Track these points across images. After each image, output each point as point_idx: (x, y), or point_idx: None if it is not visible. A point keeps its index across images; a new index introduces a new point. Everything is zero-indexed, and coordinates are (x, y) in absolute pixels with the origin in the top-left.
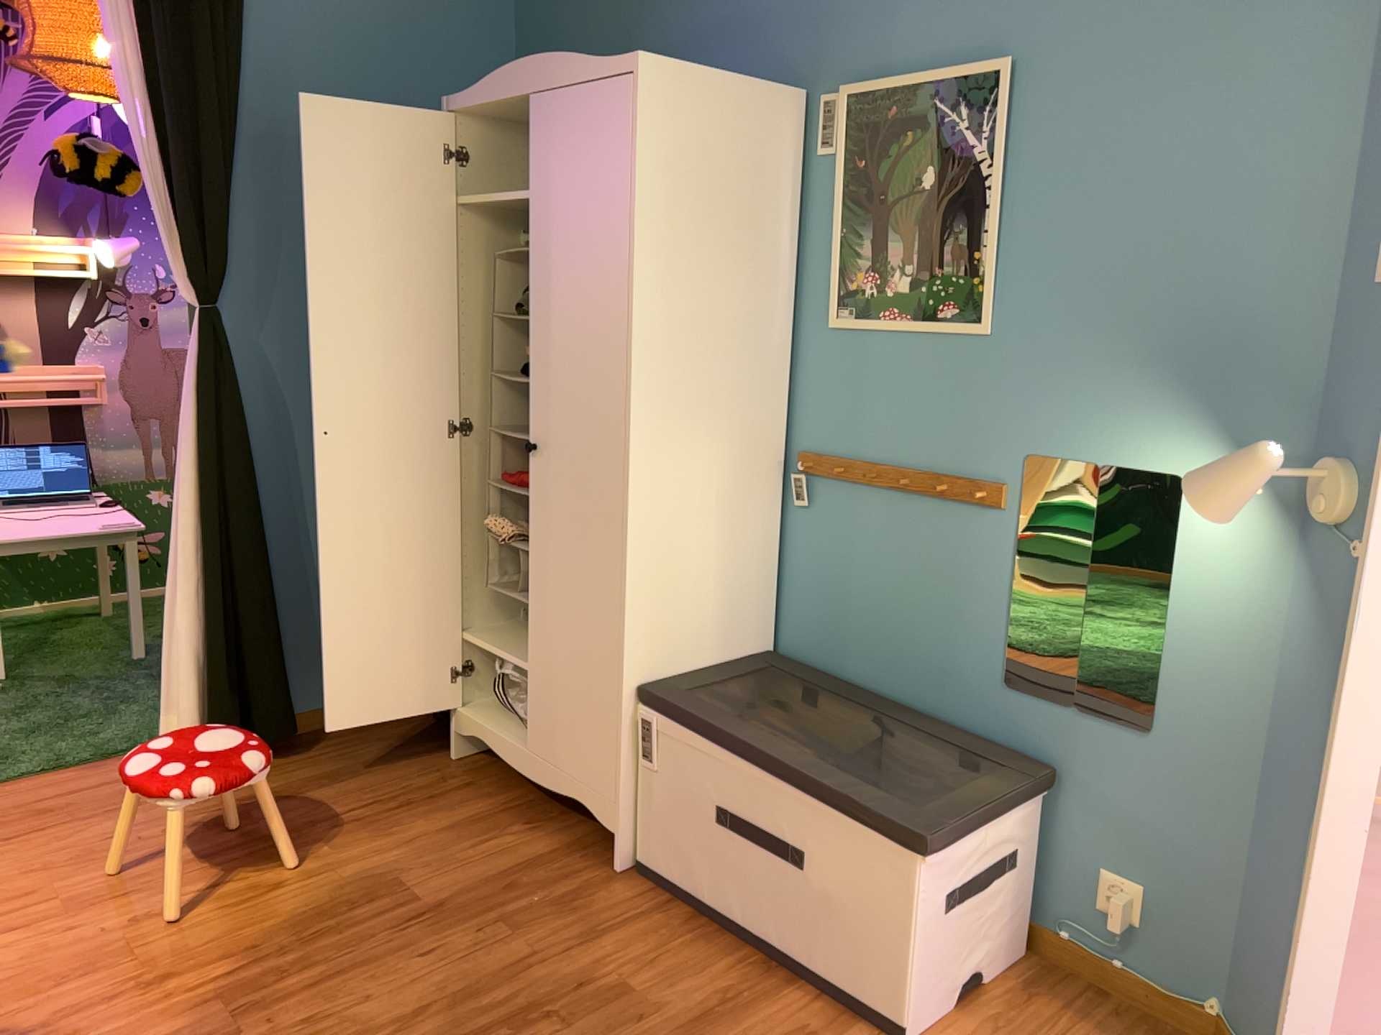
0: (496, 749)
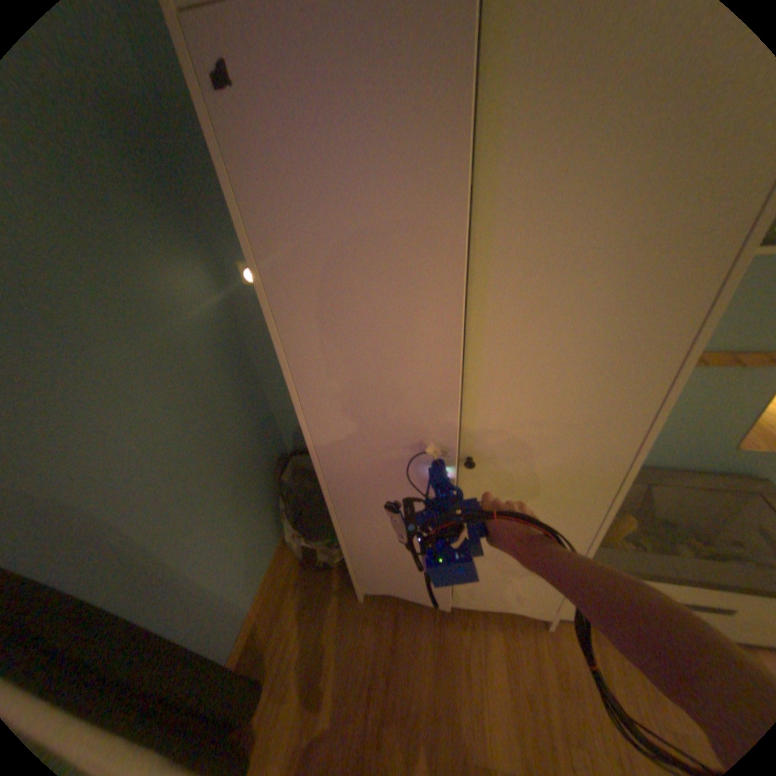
0: (416, 598)
